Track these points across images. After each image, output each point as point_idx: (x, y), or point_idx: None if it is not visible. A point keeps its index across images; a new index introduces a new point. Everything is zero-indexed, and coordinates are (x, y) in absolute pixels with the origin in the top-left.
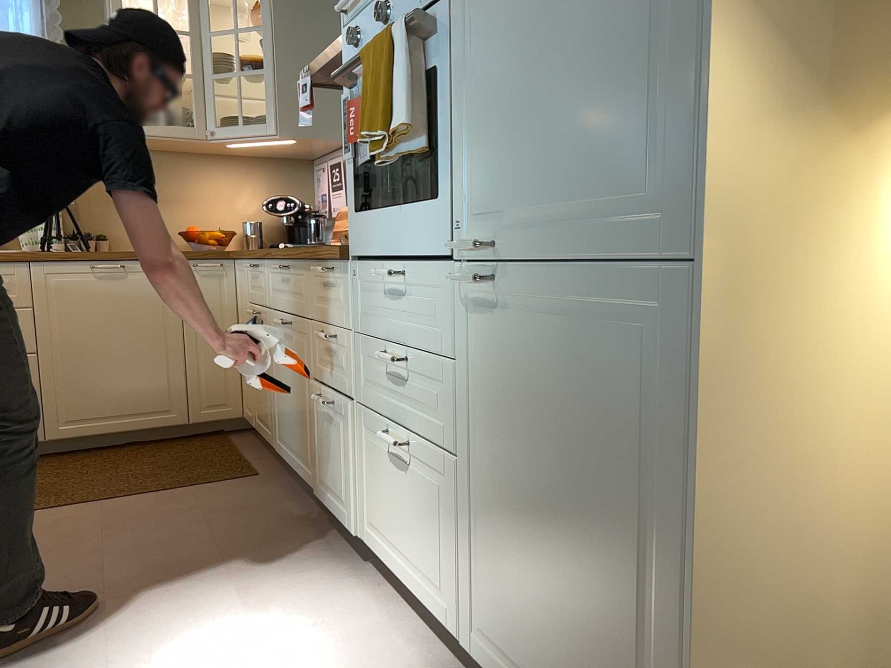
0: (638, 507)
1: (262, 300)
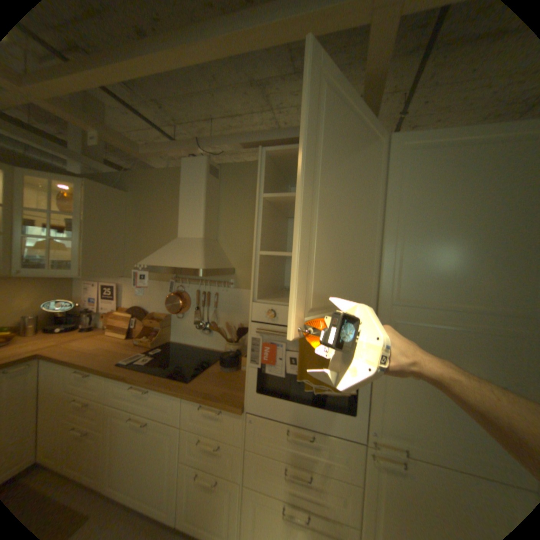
0: None
1: (93, 399)
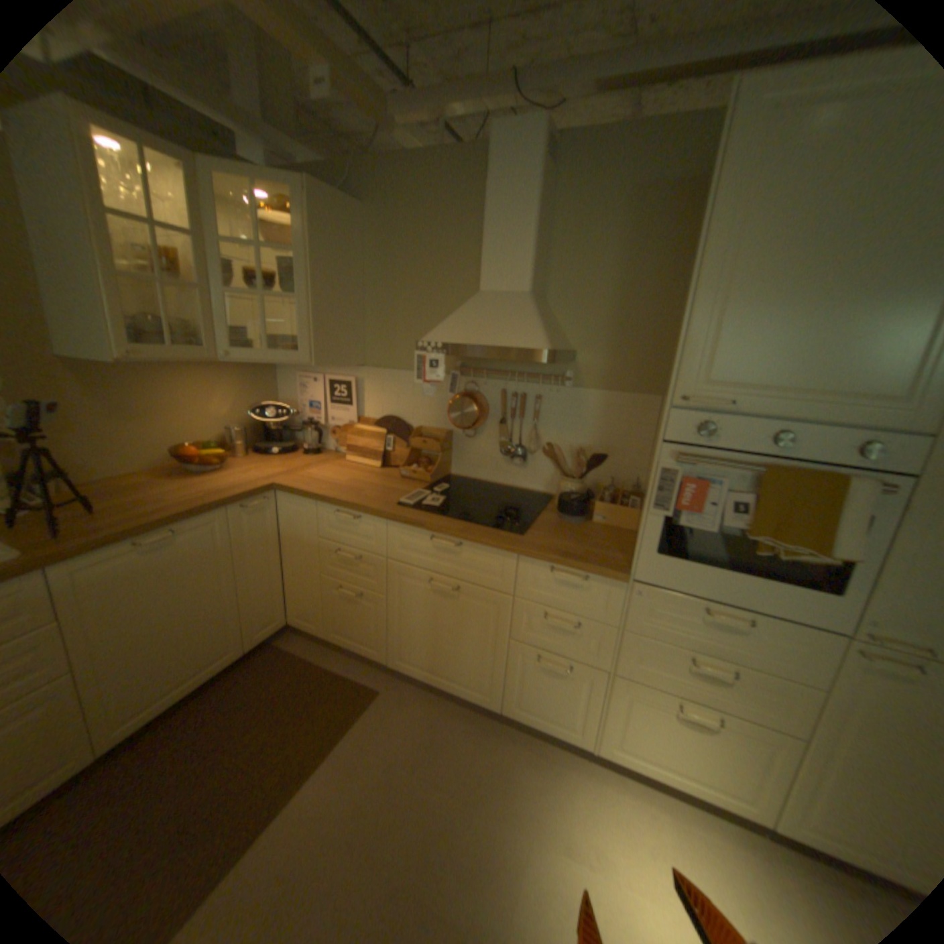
0: None
1: (368, 548)
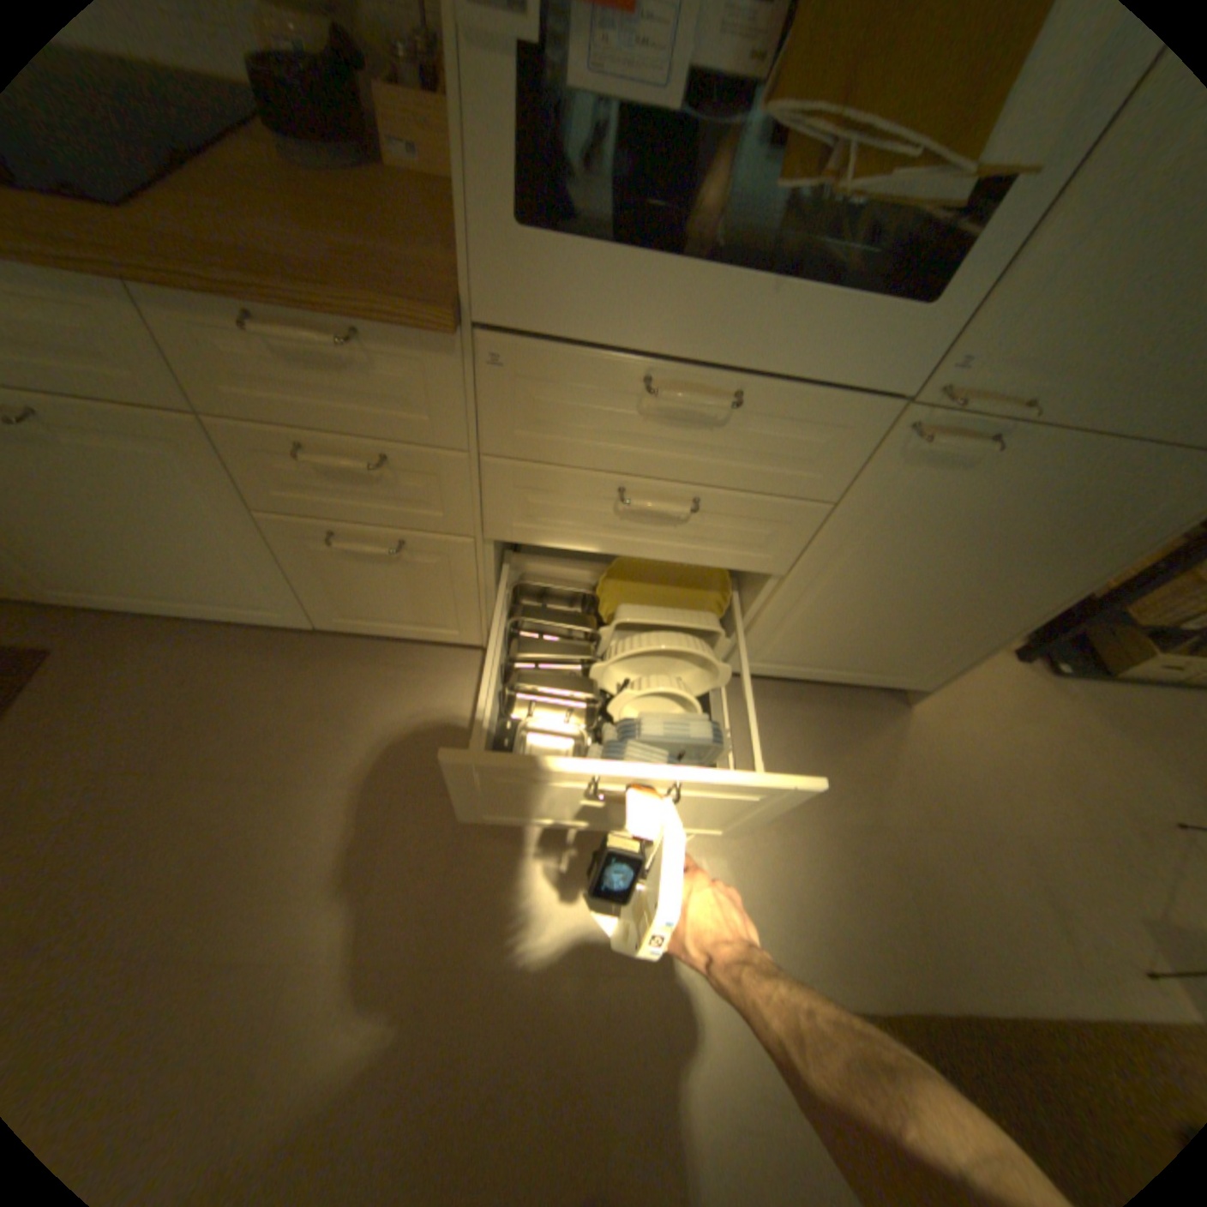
0: (1039, 583)
1: None
